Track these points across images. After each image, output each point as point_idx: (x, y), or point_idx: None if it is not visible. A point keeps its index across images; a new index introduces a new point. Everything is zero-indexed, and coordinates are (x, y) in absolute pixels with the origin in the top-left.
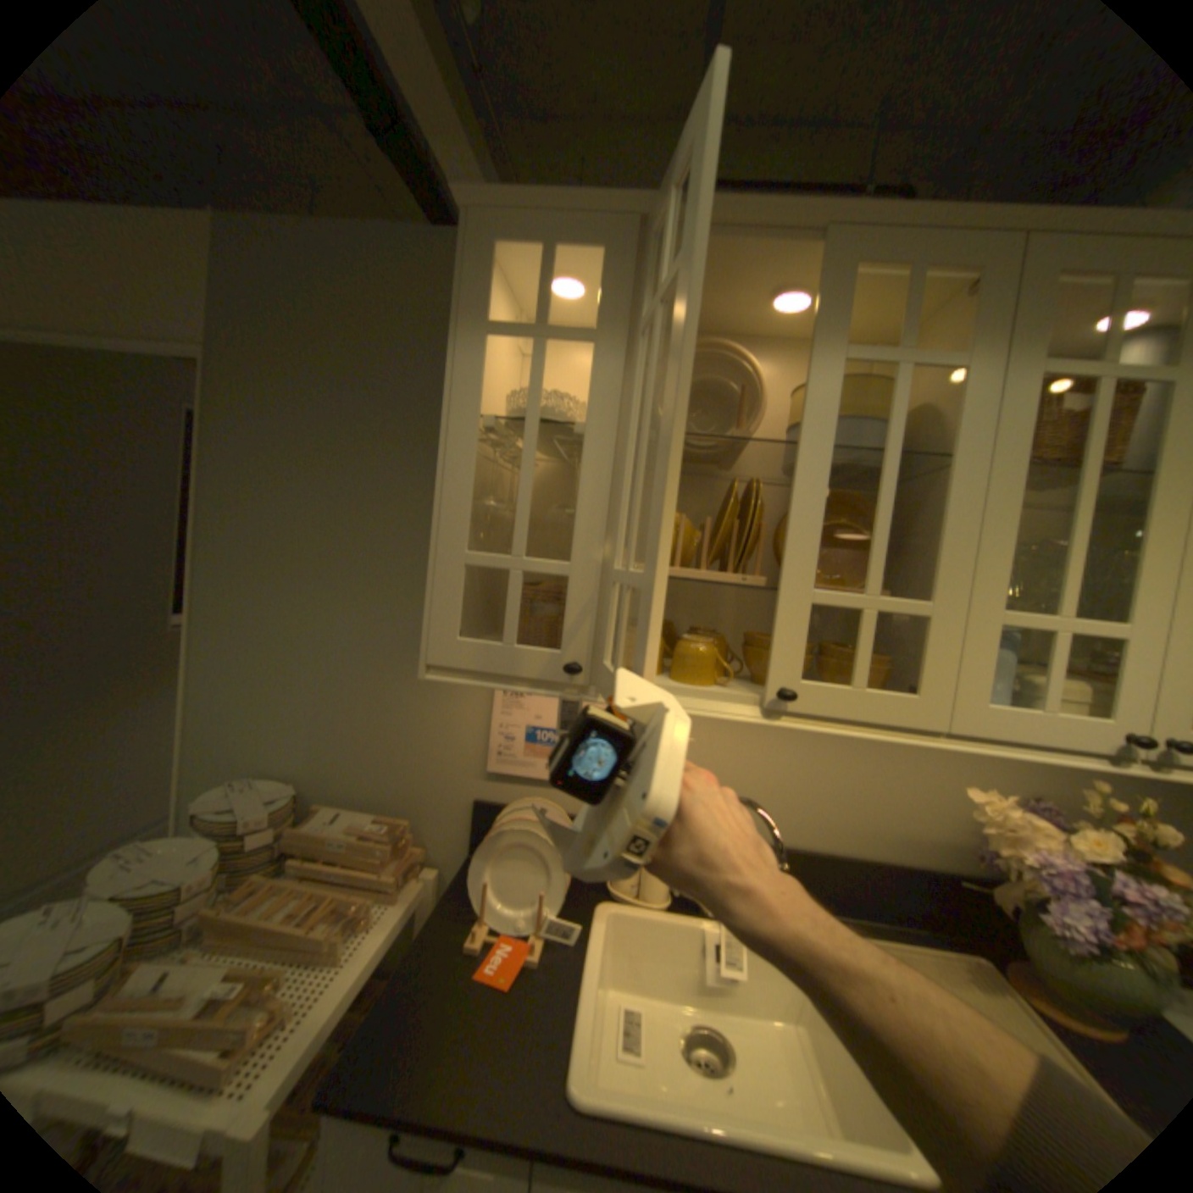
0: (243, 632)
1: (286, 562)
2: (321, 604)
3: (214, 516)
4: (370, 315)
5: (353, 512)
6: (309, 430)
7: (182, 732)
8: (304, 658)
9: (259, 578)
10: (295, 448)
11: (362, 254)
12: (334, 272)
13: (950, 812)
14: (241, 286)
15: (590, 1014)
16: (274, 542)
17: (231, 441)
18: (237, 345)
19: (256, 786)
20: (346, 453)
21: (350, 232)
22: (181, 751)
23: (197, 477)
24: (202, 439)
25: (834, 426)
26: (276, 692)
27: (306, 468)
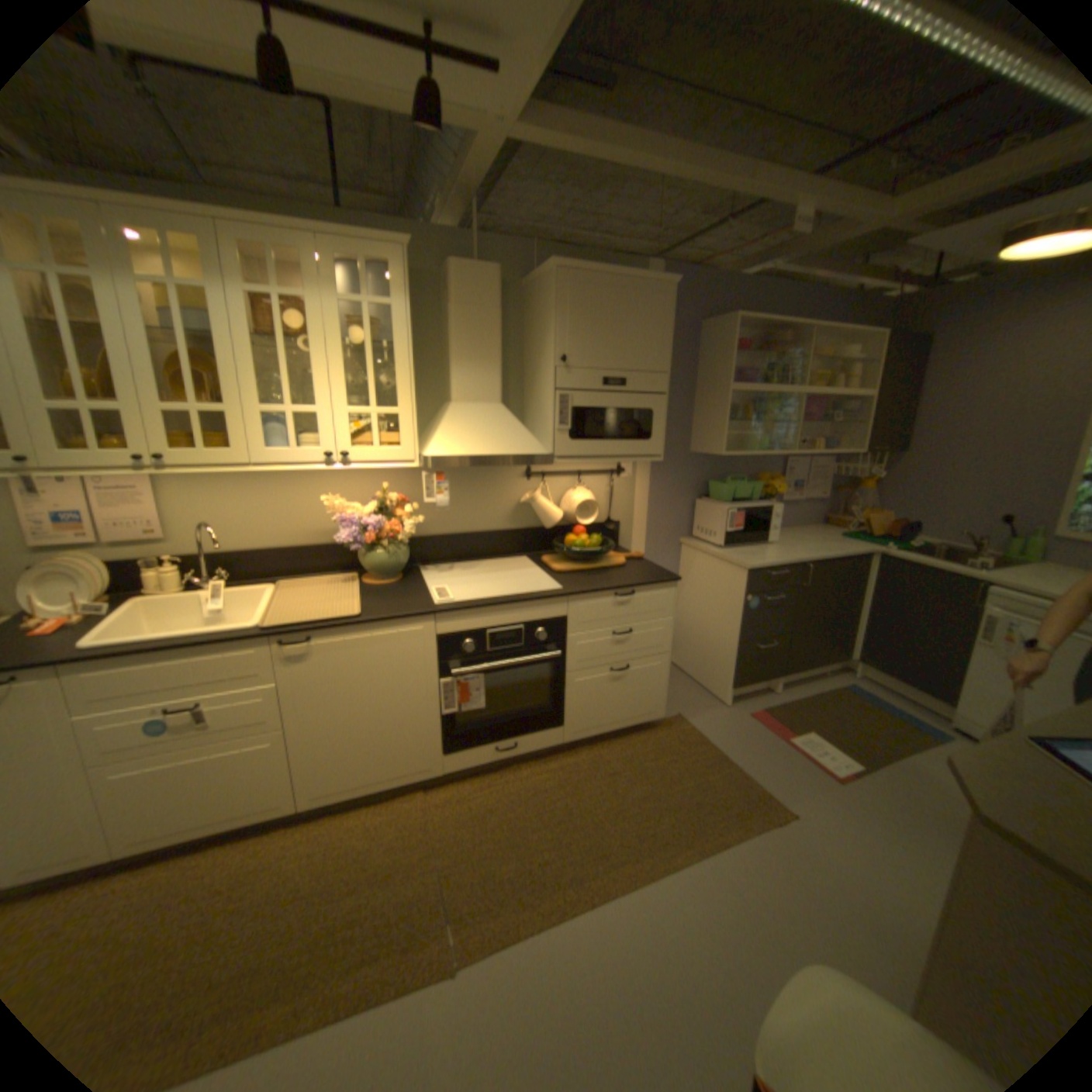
0: None
1: None
2: None
3: None
4: None
5: None
6: None
7: None
8: None
9: None
10: None
11: None
12: None
13: (327, 512)
14: None
15: (106, 629)
16: None
17: None
18: None
19: None
20: None
21: None
22: None
23: None
24: None
25: (143, 320)
26: None
27: None
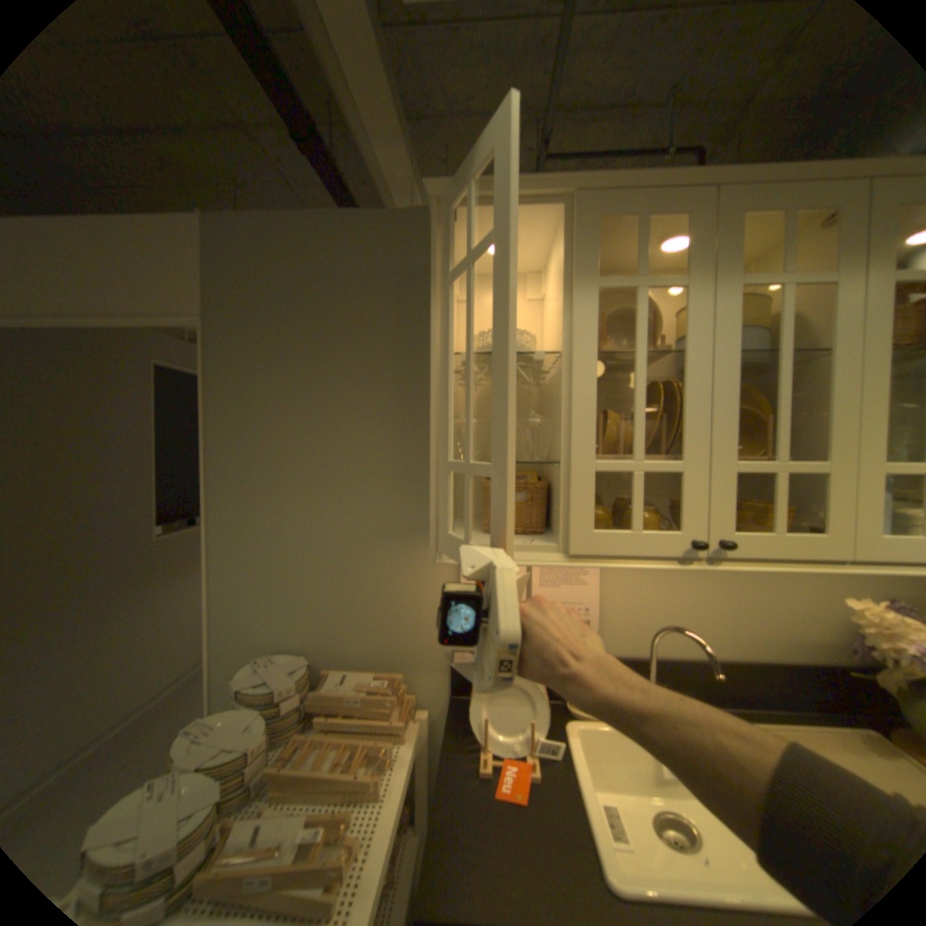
0: (252, 538)
1: (282, 479)
2: (313, 509)
3: (220, 449)
4: (332, 281)
5: (333, 435)
6: (291, 374)
7: (208, 624)
8: (303, 554)
9: (262, 494)
10: (281, 389)
11: (322, 235)
12: (301, 251)
13: (830, 618)
14: (228, 268)
15: (598, 815)
16: (271, 464)
17: (230, 389)
18: (229, 313)
19: (276, 660)
20: (323, 389)
21: (311, 219)
22: (208, 639)
23: (204, 420)
24: (206, 389)
25: (739, 336)
26: (283, 583)
27: (292, 404)
